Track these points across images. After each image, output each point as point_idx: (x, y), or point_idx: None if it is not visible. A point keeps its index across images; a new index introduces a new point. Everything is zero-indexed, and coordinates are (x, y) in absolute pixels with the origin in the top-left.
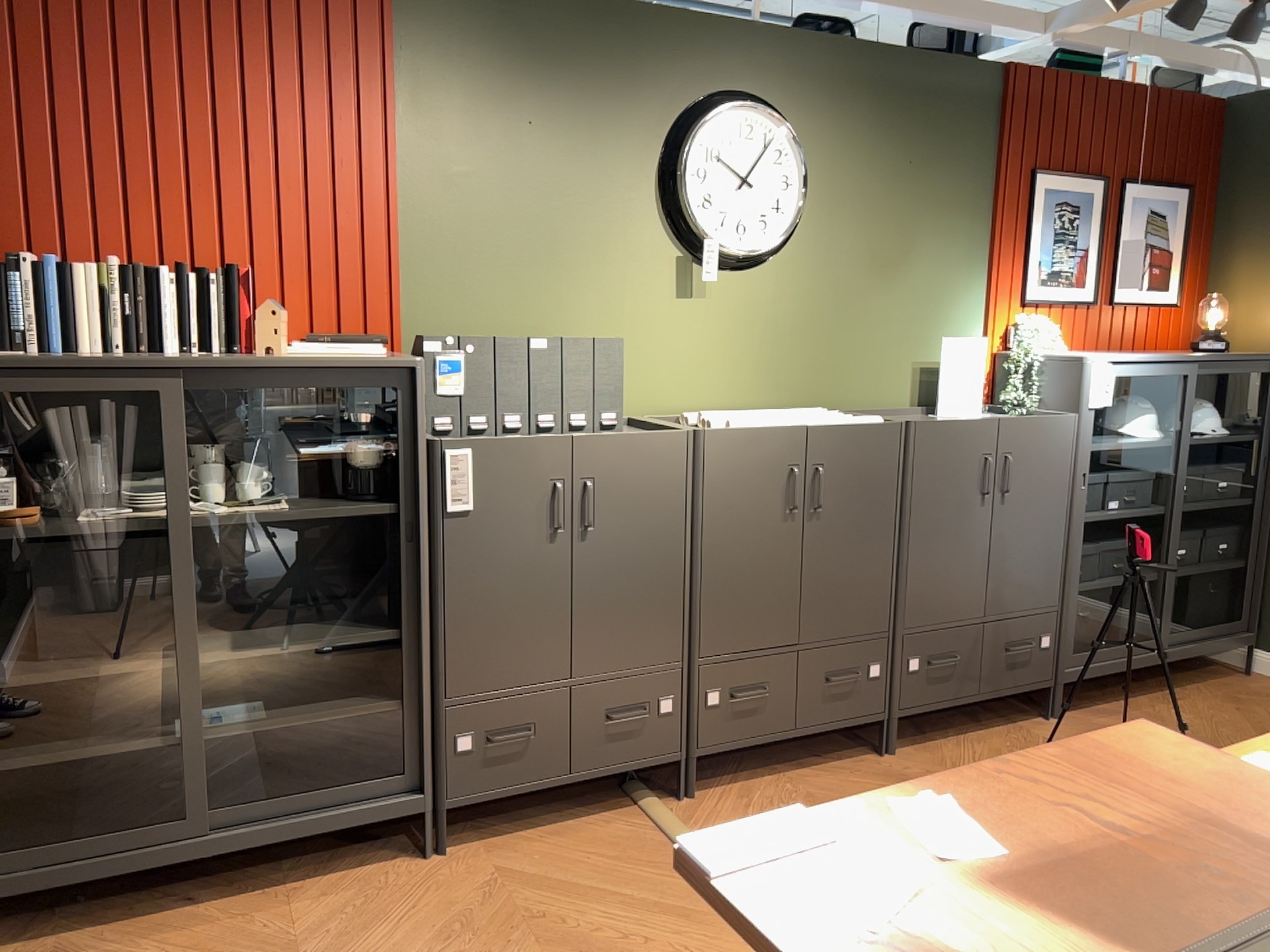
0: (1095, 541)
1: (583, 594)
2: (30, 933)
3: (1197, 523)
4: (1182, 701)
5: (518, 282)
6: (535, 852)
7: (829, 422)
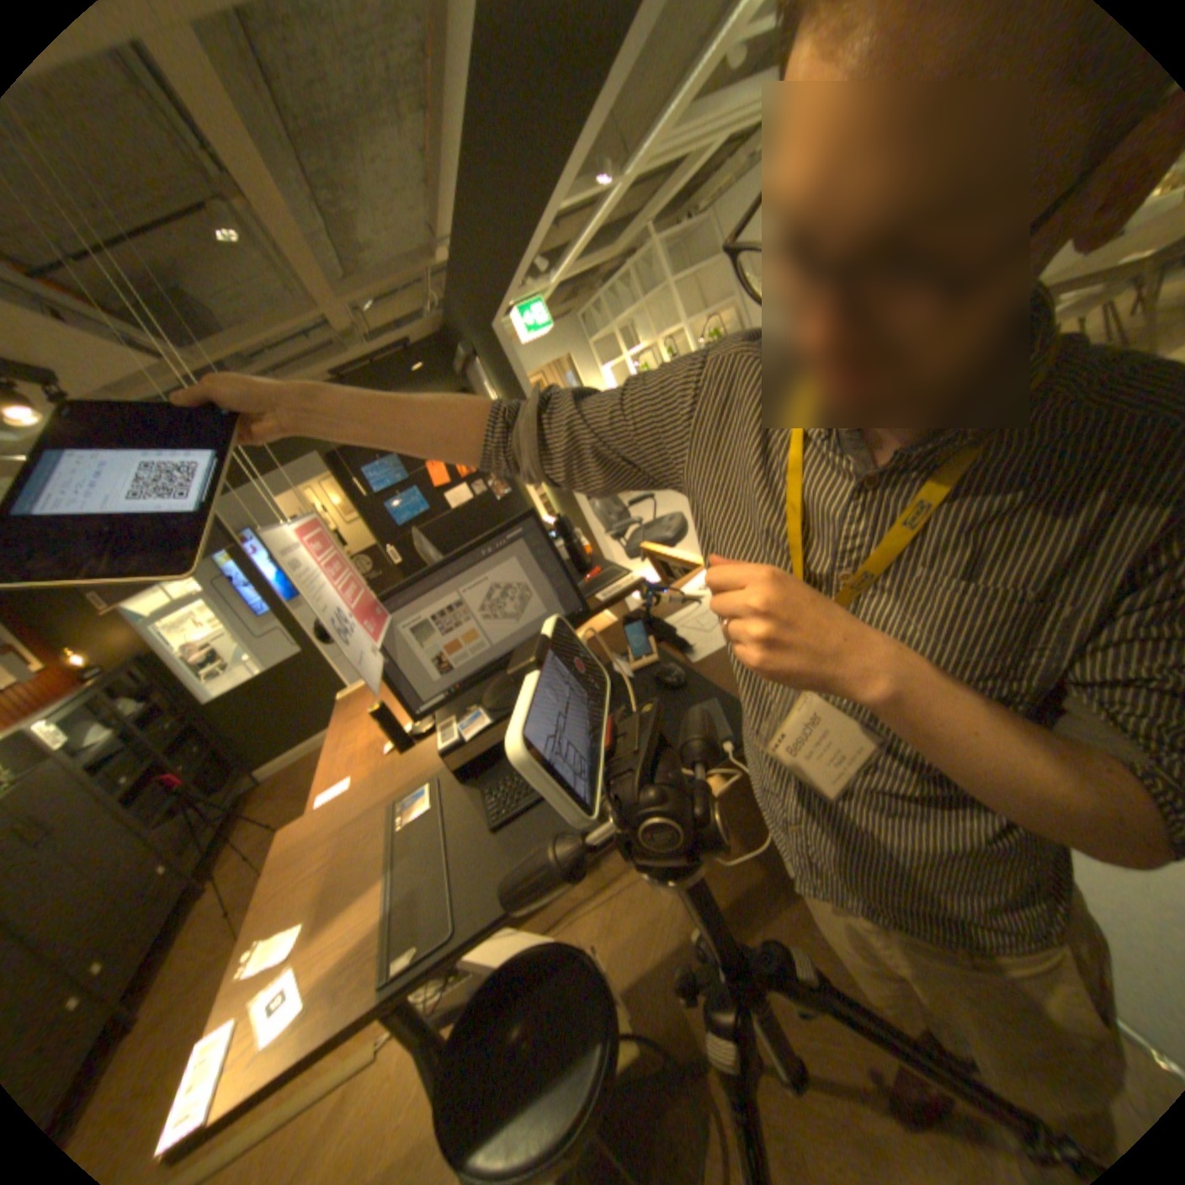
0: (130, 805)
1: None
2: None
3: (171, 752)
4: (247, 823)
5: None
6: None
7: None
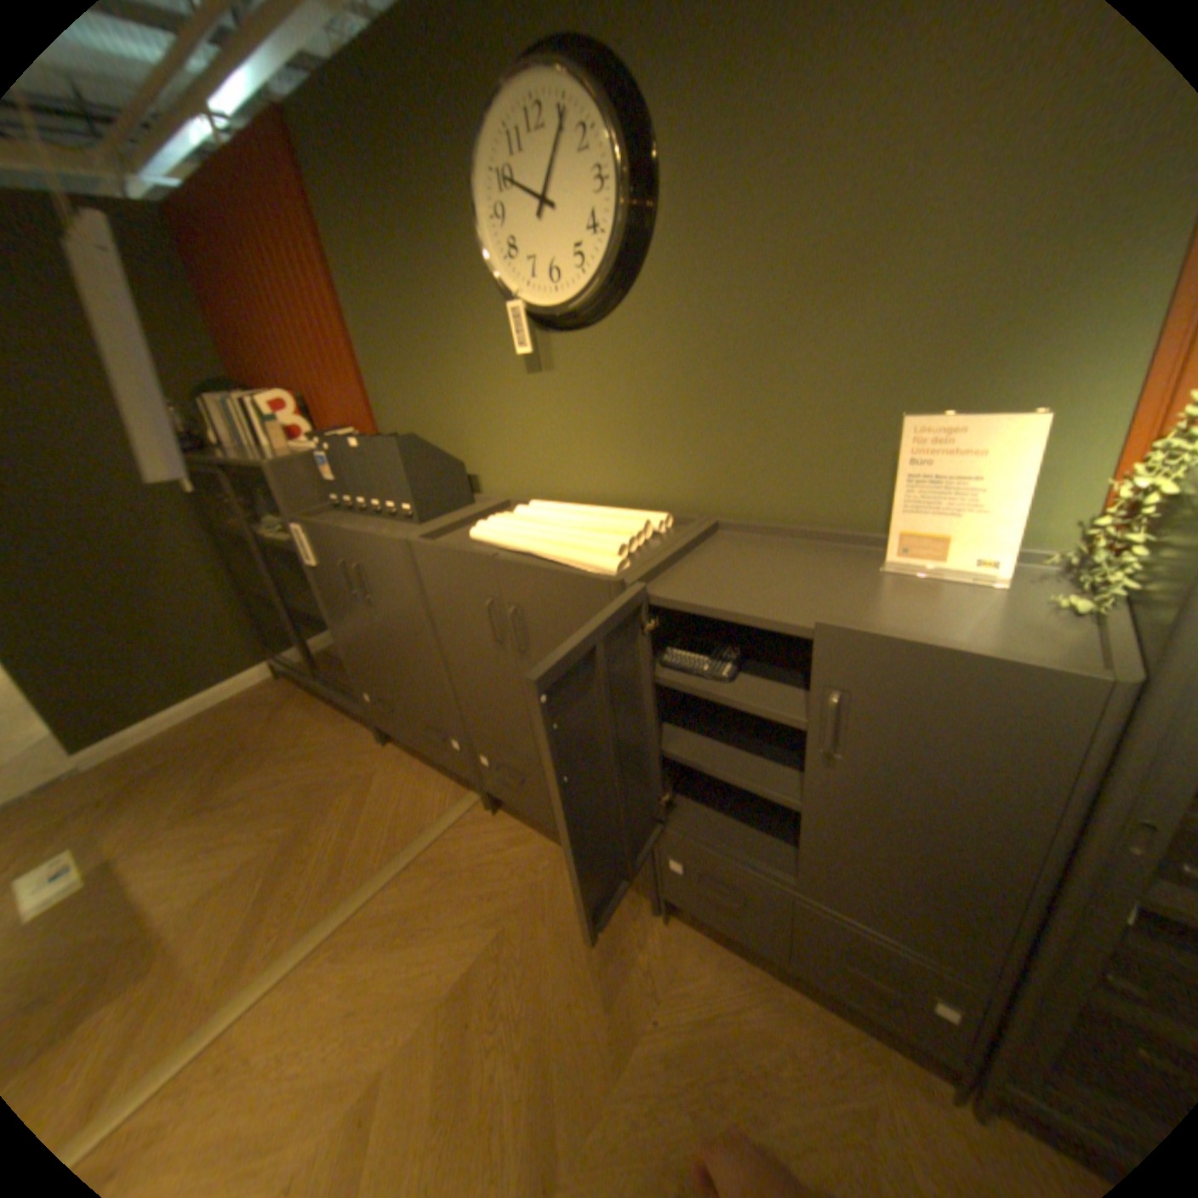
0: None
1: (384, 644)
2: (300, 685)
3: None
4: None
5: (415, 375)
6: (396, 778)
7: (550, 553)
